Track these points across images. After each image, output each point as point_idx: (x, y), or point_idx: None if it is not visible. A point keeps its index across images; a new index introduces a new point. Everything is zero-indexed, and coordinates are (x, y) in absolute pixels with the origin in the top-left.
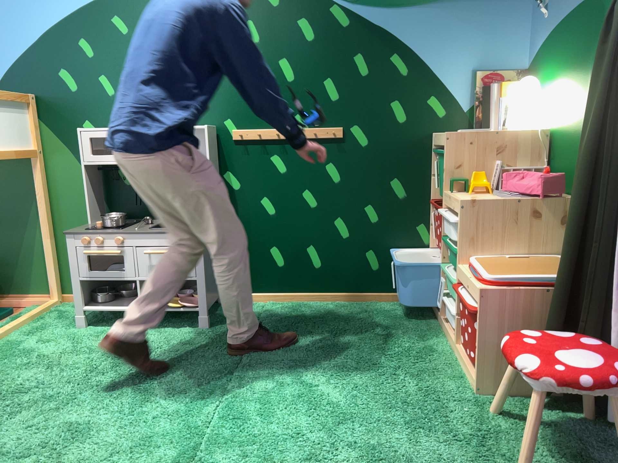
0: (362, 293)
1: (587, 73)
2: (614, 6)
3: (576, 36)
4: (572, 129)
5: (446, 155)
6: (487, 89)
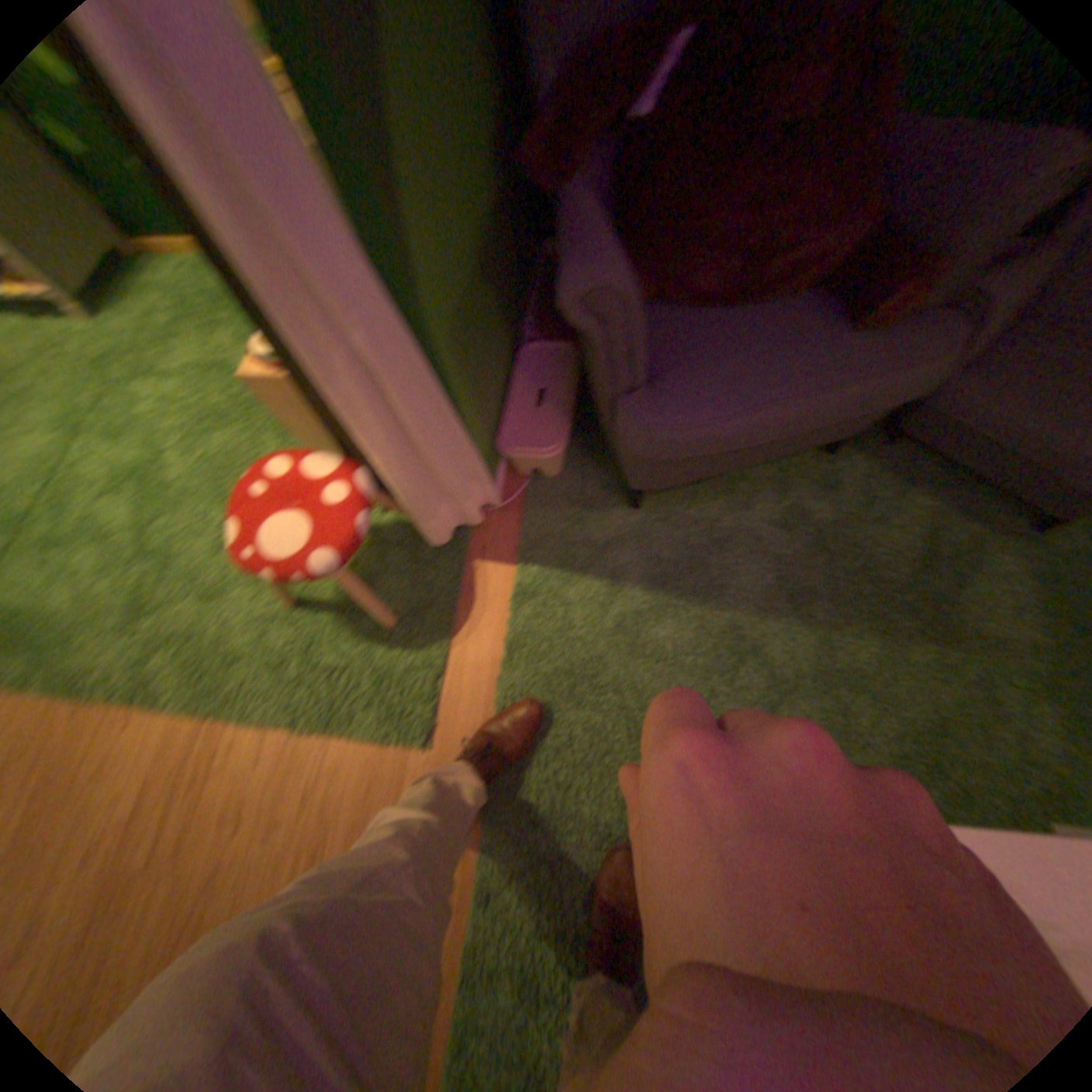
0: None
1: None
2: None
3: None
4: None
5: None
6: None
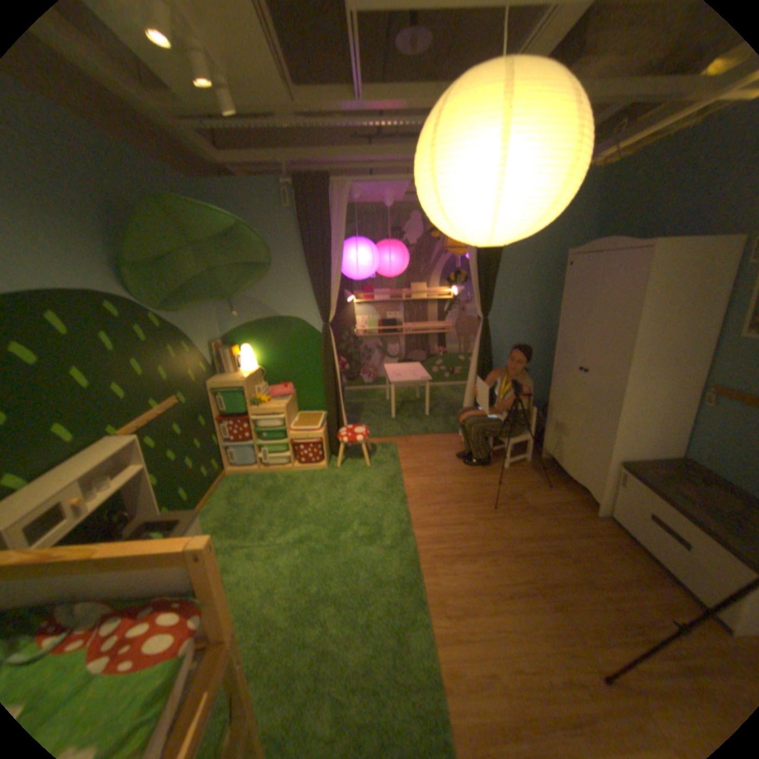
0: (204, 494)
1: (283, 344)
2: (323, 331)
3: (269, 329)
4: (278, 365)
5: (245, 391)
6: (217, 351)
